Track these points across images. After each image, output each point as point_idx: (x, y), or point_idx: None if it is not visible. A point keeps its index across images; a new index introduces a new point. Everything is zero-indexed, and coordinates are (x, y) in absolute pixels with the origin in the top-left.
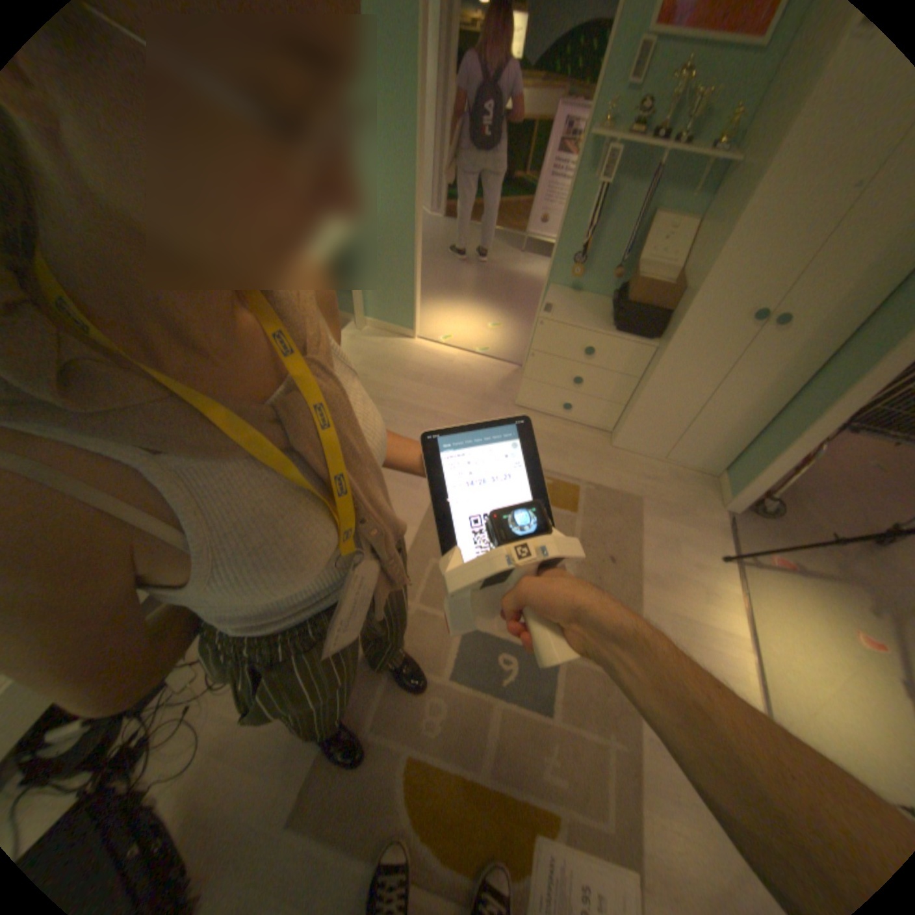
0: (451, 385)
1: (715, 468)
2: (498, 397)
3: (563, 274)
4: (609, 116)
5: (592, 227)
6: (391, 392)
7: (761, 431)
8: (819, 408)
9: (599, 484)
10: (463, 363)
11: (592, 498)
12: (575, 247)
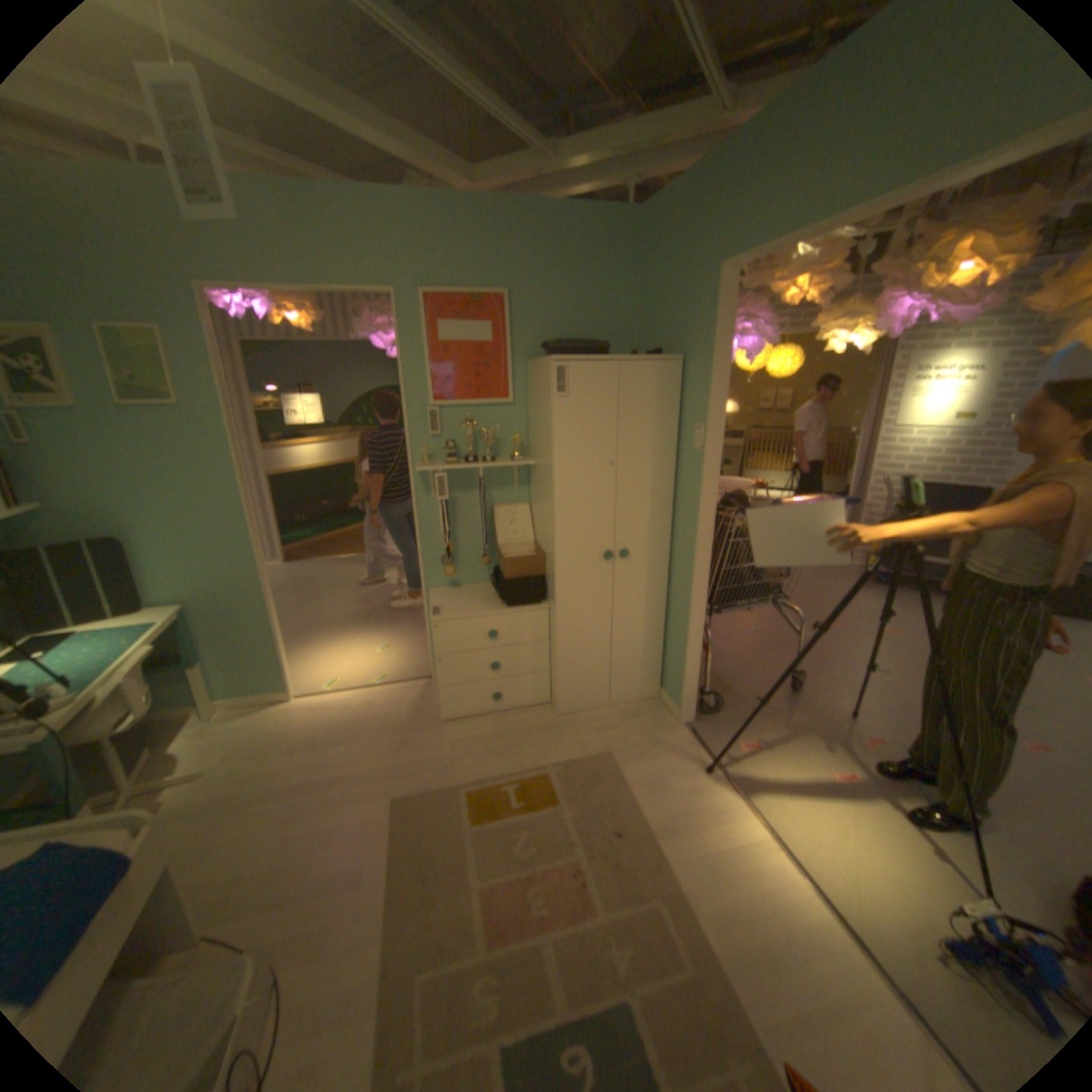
0: (359, 733)
1: (653, 690)
2: (420, 721)
3: (438, 576)
4: (426, 456)
5: (448, 533)
6: (281, 778)
7: (663, 640)
8: (685, 605)
9: (565, 761)
10: (364, 702)
11: (566, 779)
12: (439, 552)
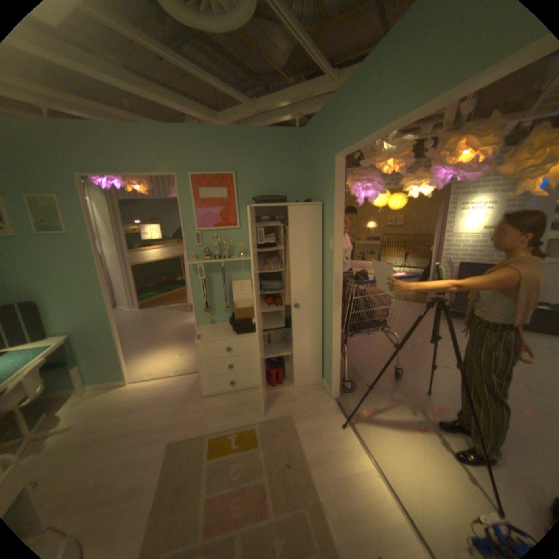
0: (158, 403)
1: (318, 379)
2: (191, 397)
3: (203, 318)
4: (195, 256)
5: (208, 295)
6: (111, 430)
7: (322, 352)
8: (330, 333)
9: (265, 420)
10: (164, 386)
11: (264, 431)
12: (204, 305)
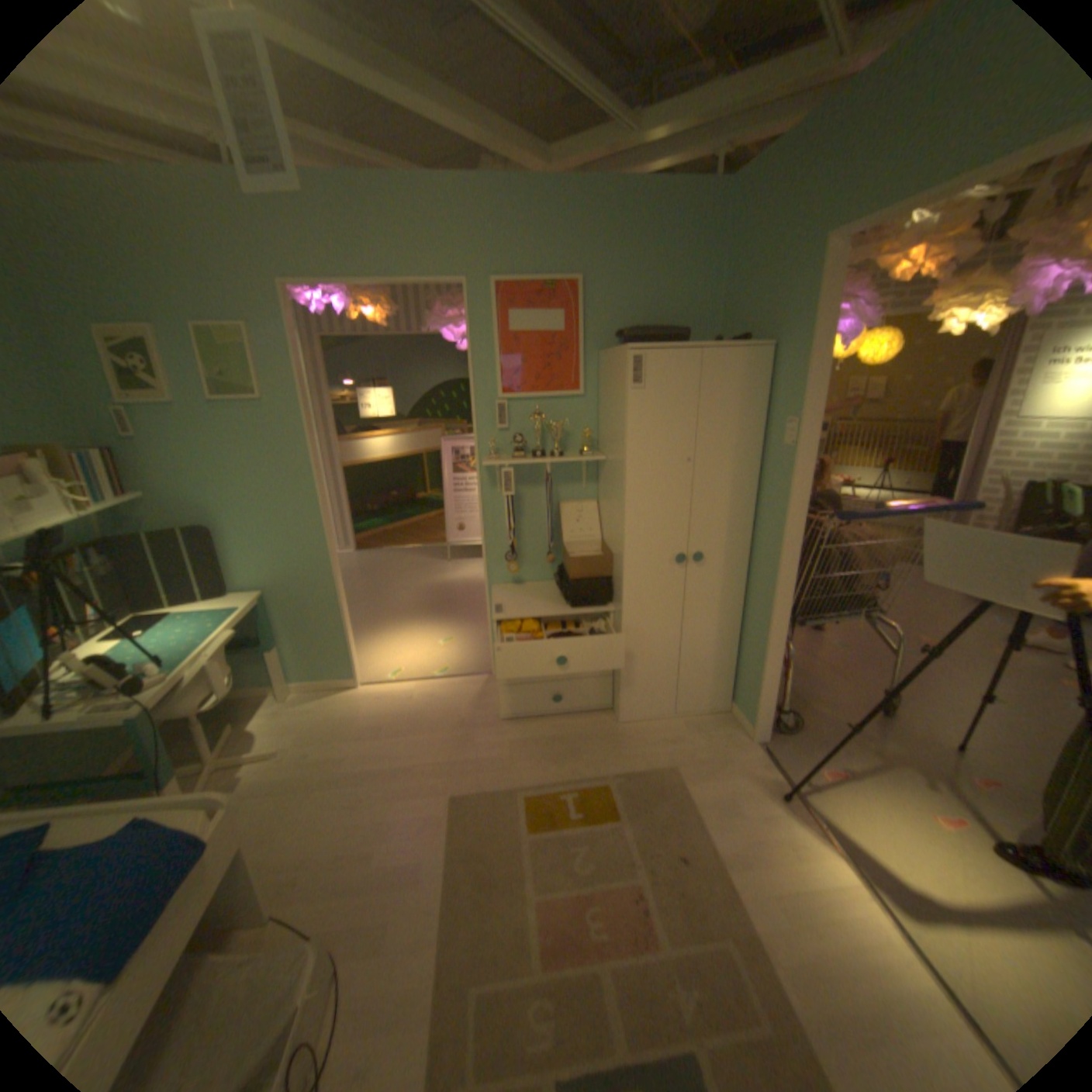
0: (420, 725)
1: (724, 703)
2: (480, 717)
3: (501, 572)
4: (493, 450)
5: (512, 528)
6: (346, 764)
7: (738, 651)
8: (765, 616)
9: (628, 773)
10: (426, 694)
11: (628, 793)
12: (503, 548)
